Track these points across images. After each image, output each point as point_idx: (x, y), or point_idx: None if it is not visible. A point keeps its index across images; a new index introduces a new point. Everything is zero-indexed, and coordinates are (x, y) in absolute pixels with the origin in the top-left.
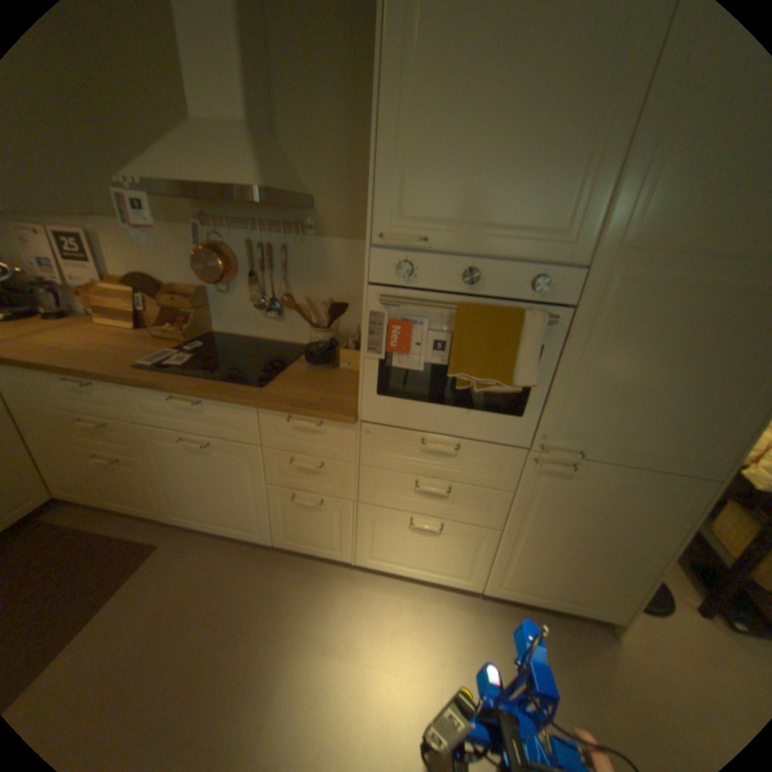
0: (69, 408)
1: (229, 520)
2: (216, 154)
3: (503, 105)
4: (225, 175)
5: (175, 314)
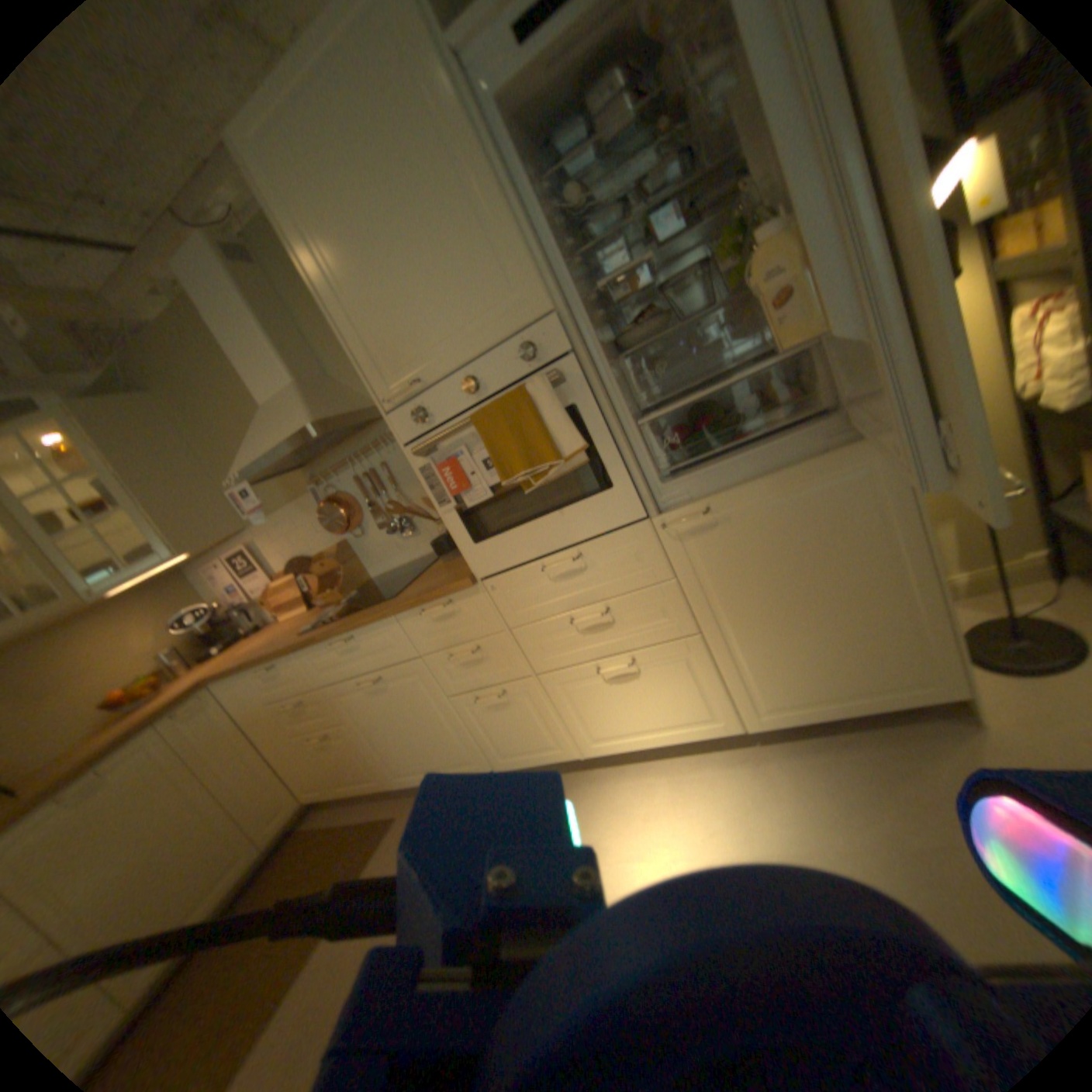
0: (266, 697)
1: (438, 758)
2: (277, 417)
3: (399, 241)
4: (286, 428)
5: (331, 578)
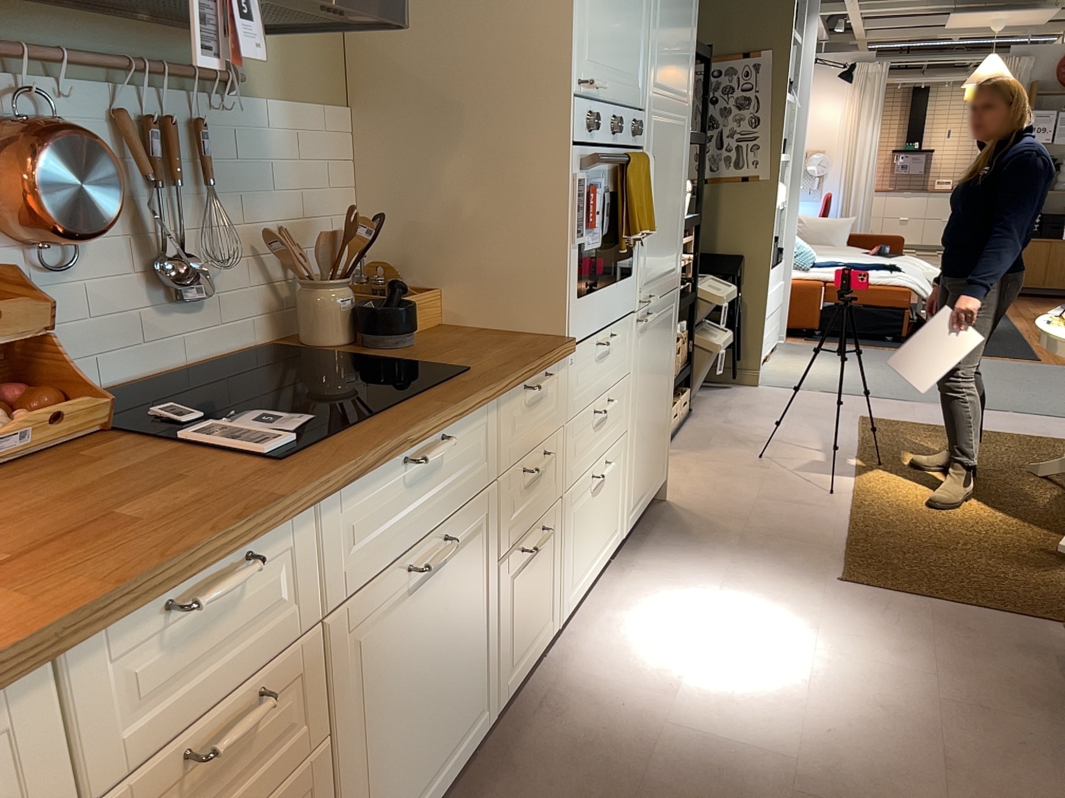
0: (157, 729)
1: (455, 722)
2: None
3: None
4: None
5: None
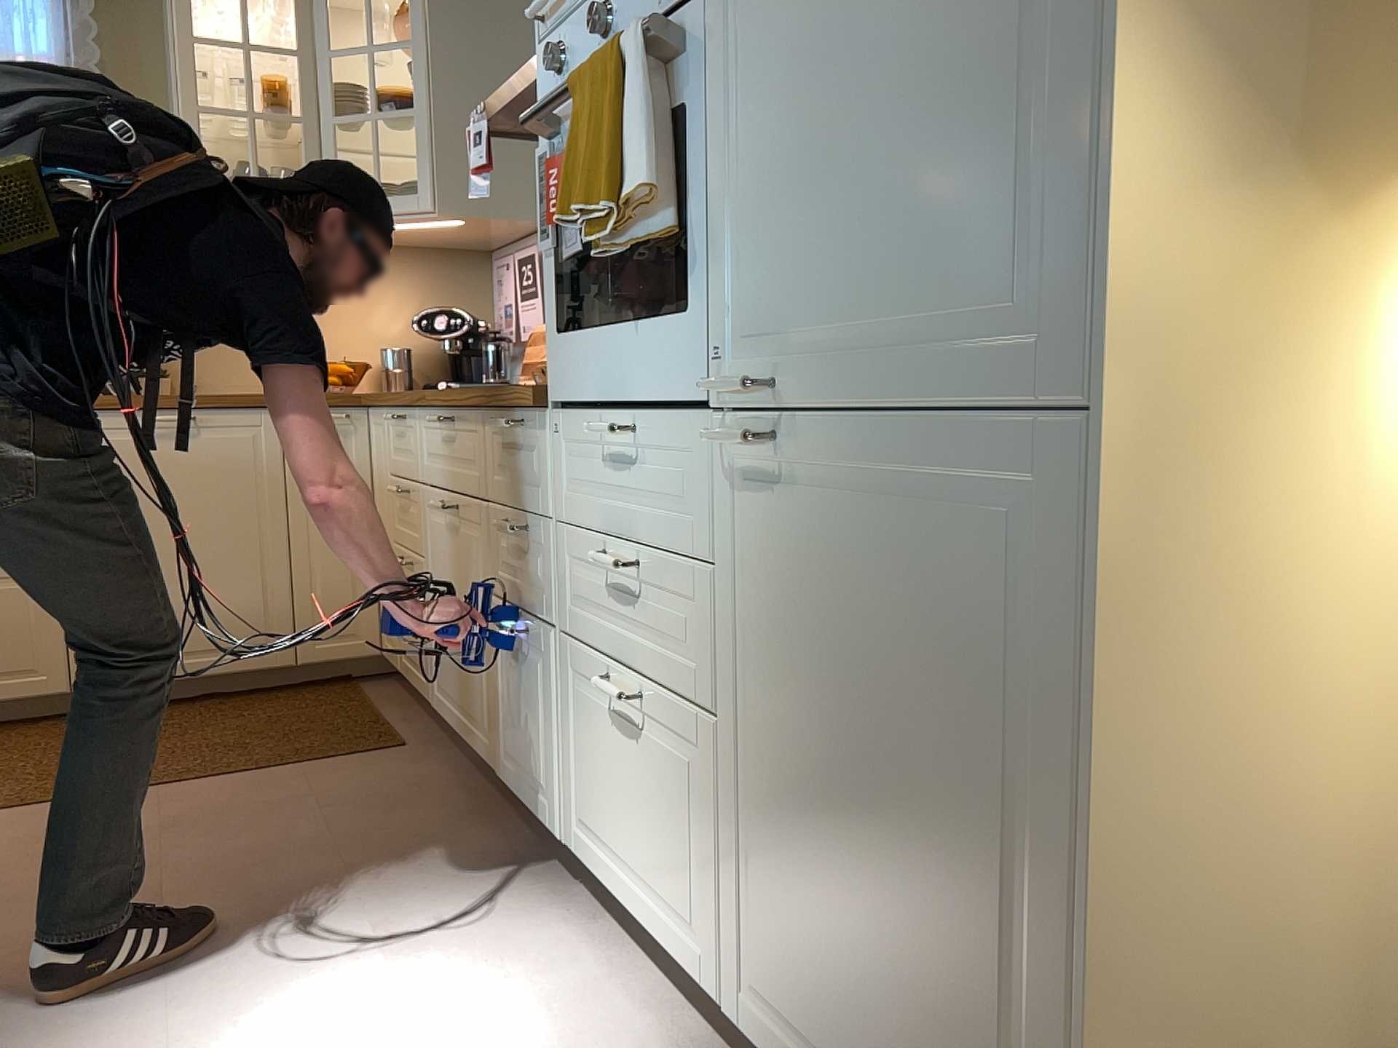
0: (394, 465)
1: (469, 698)
2: None
3: None
4: None
5: None
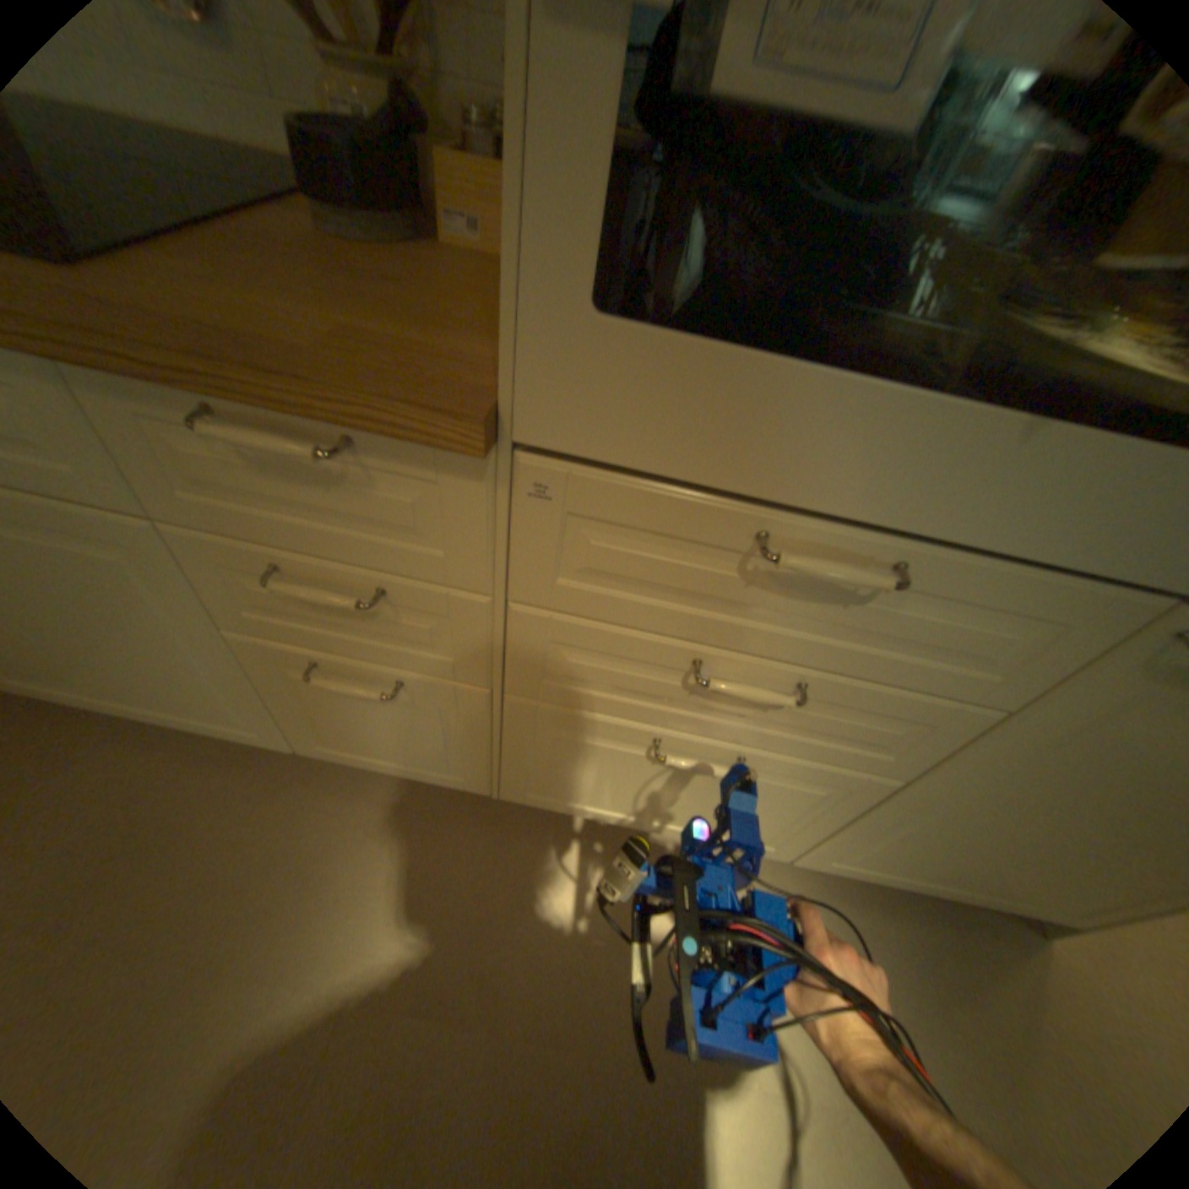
0: None
1: (163, 700)
2: None
3: None
4: None
5: None
